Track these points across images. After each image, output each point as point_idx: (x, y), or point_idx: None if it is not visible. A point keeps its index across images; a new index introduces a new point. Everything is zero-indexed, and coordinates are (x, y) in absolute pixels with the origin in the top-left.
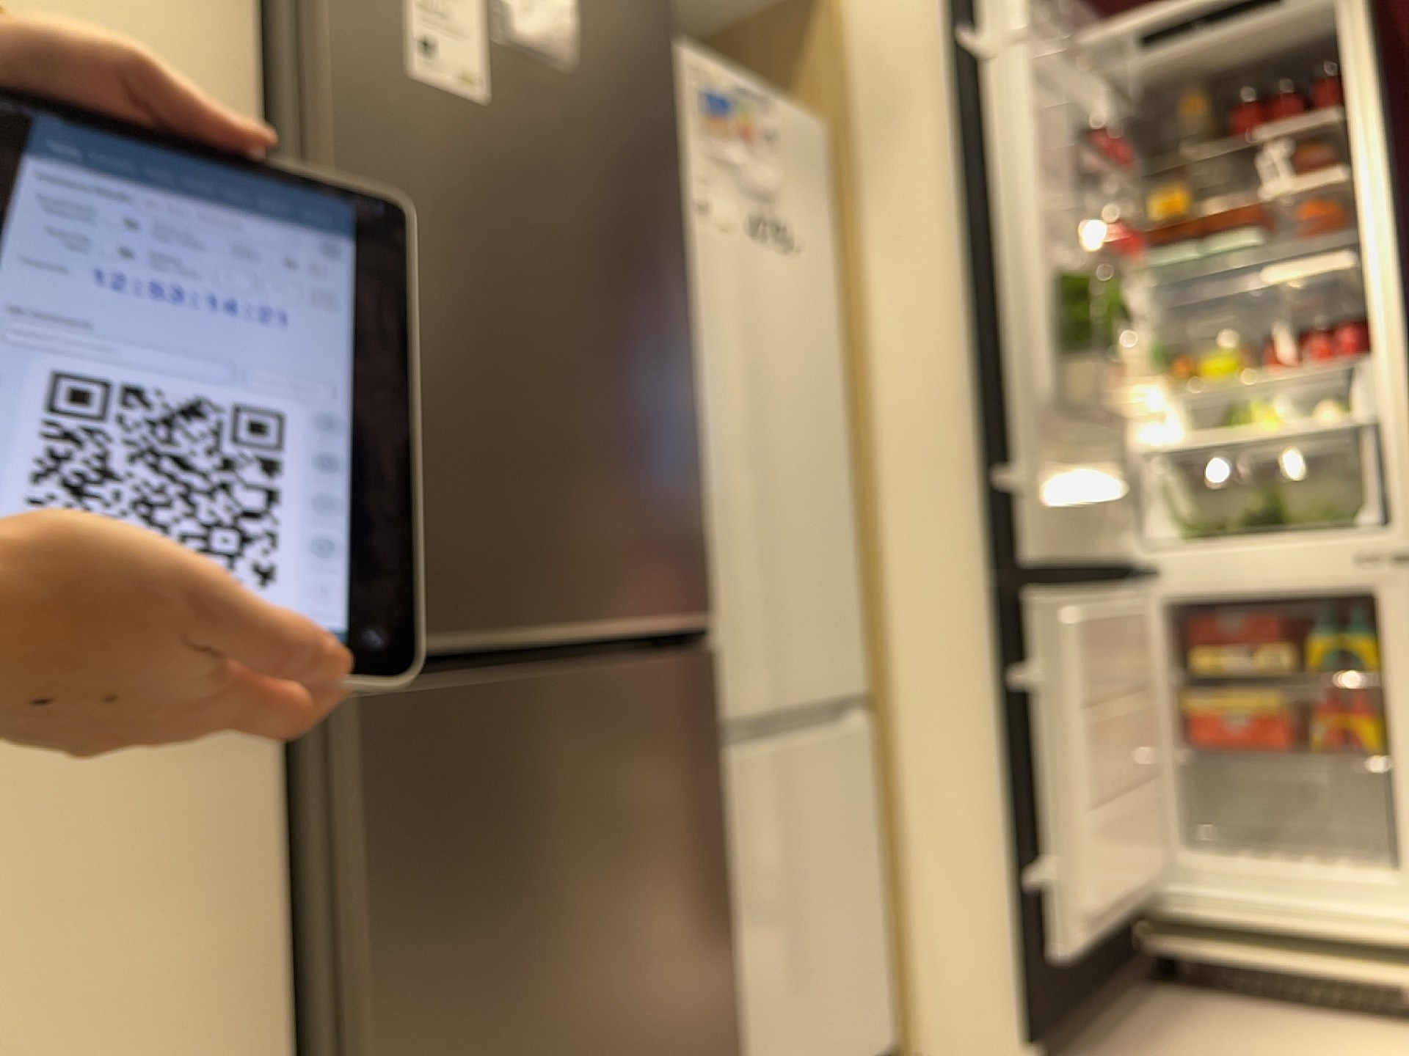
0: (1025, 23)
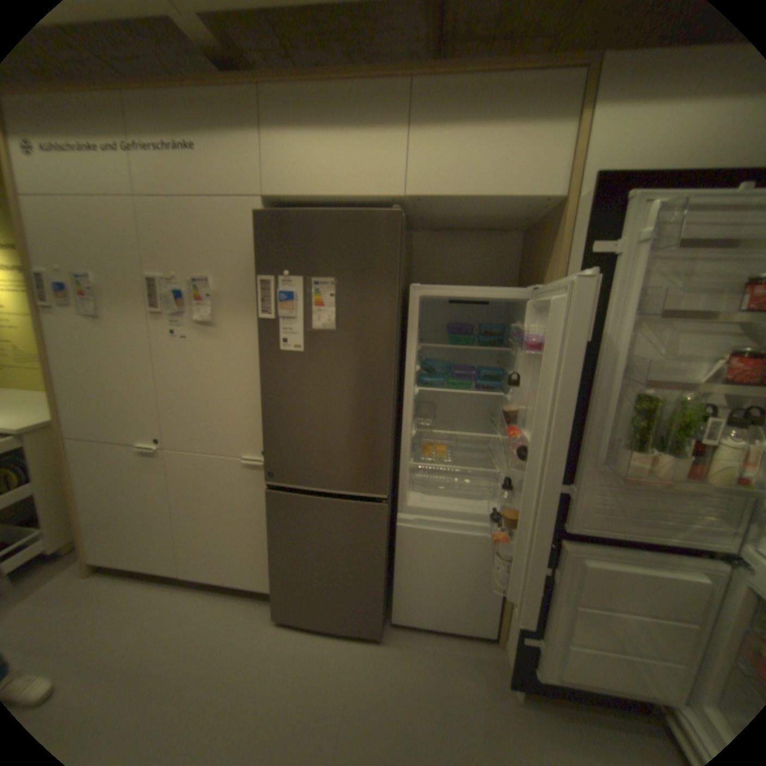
0: (651, 232)
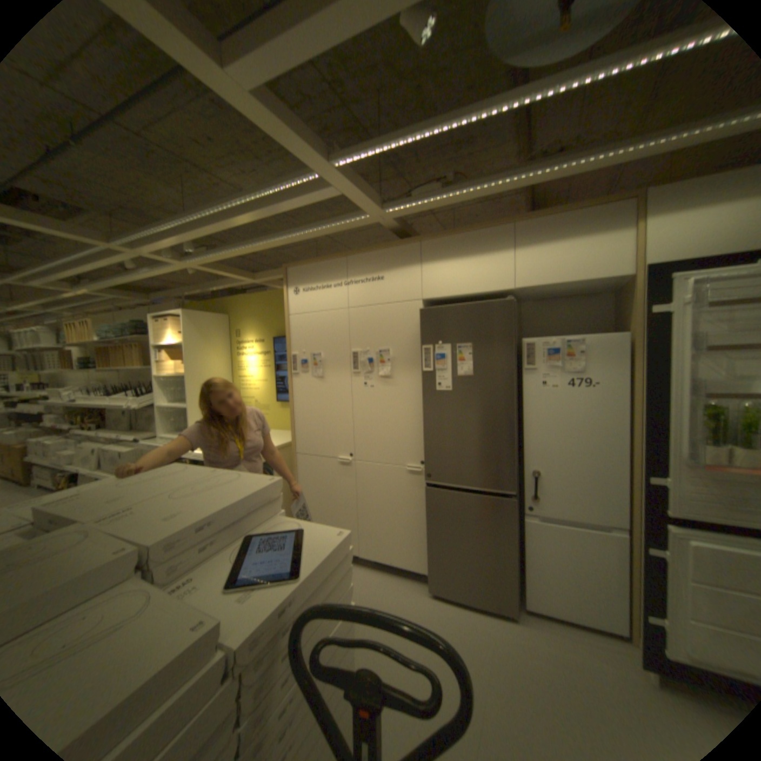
0: (690, 298)
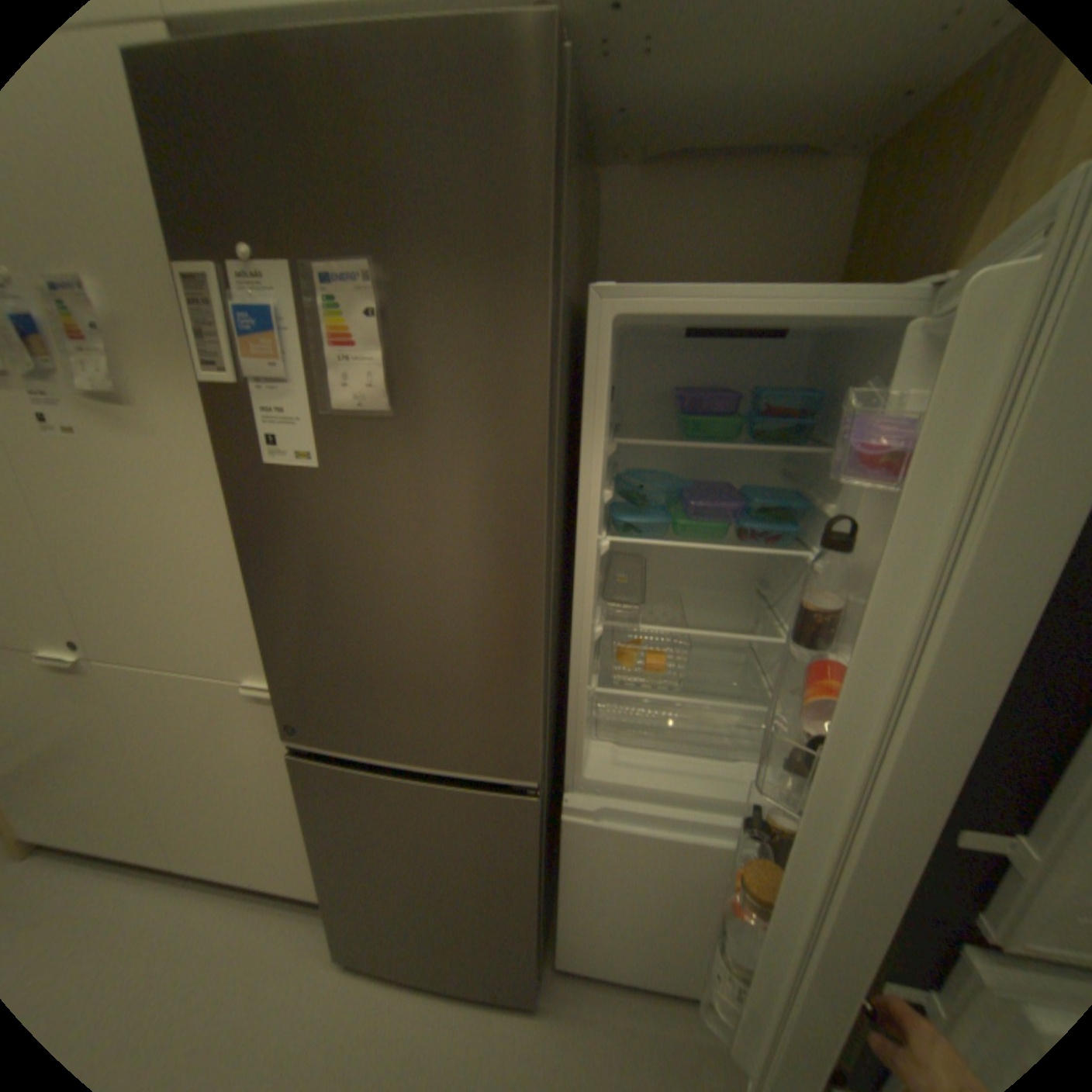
0: None
